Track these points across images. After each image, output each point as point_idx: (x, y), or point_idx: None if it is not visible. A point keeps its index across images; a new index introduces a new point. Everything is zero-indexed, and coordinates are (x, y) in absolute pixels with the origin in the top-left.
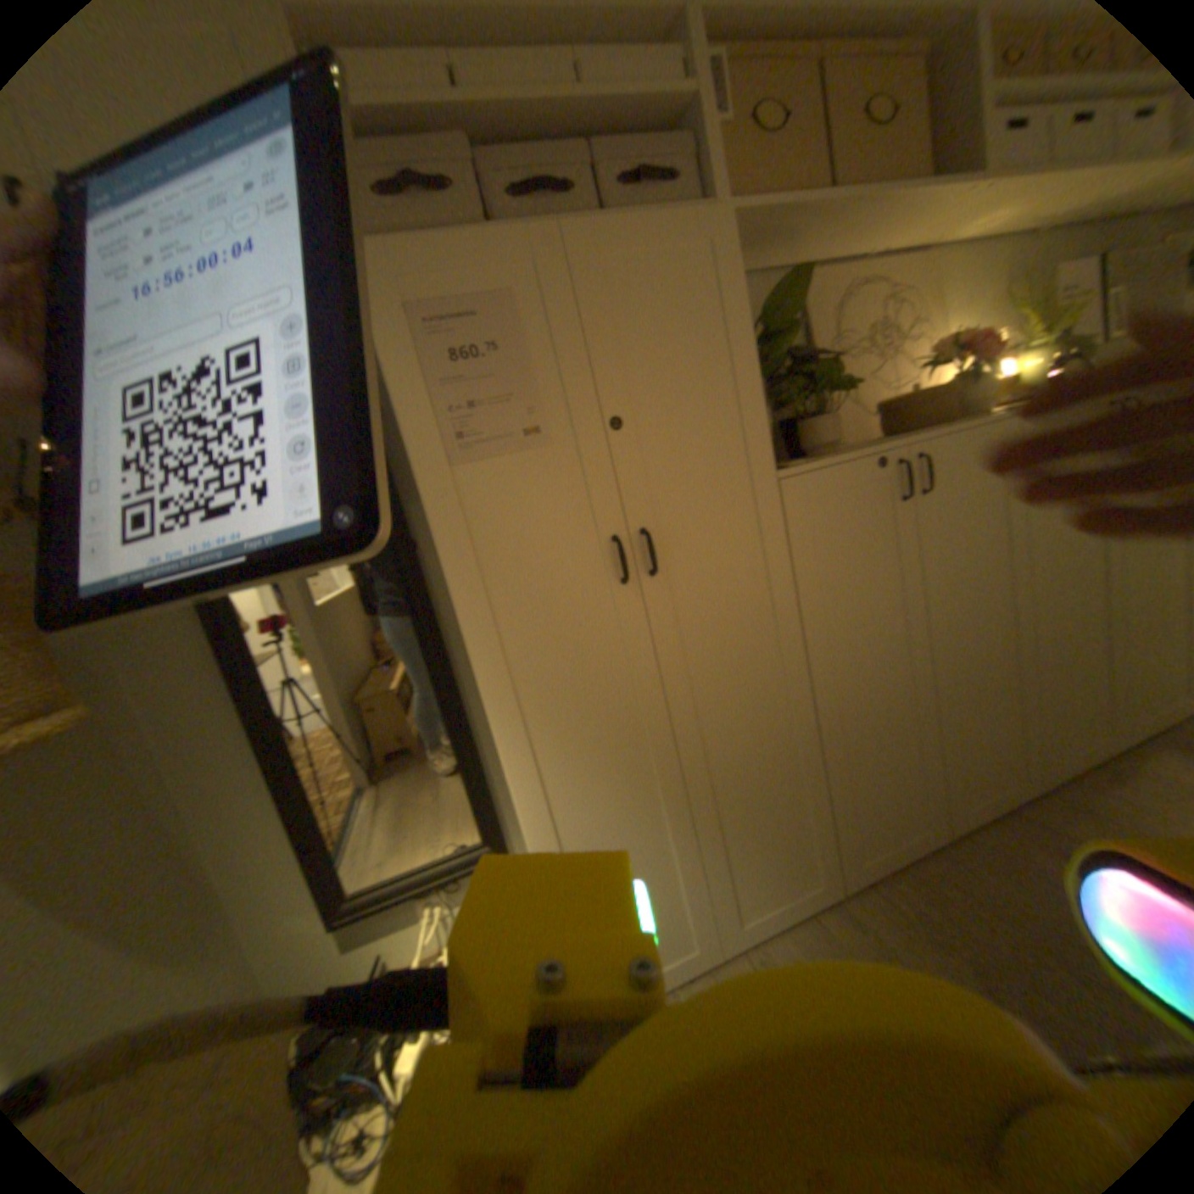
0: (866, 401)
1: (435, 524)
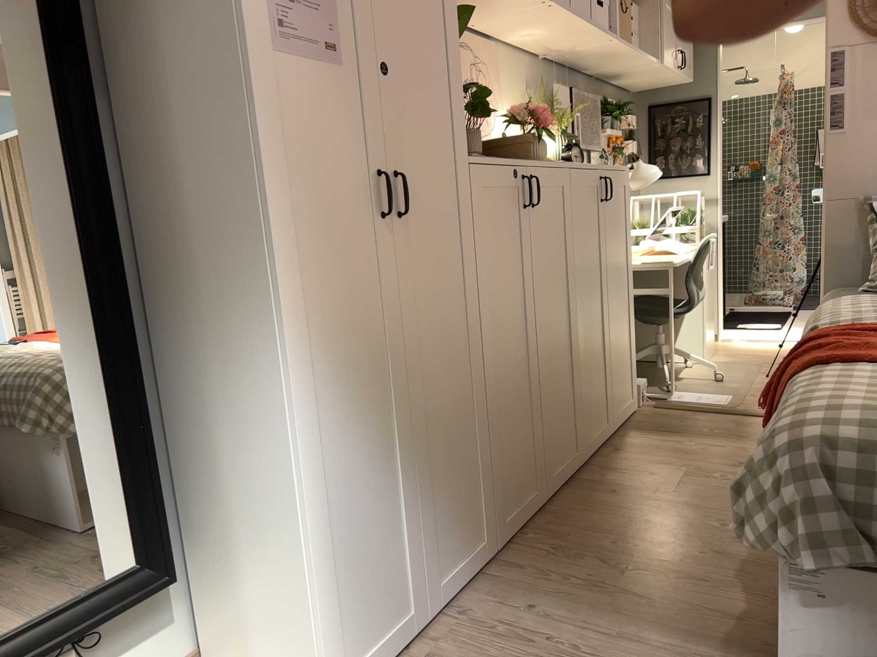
0: None
1: (259, 103)
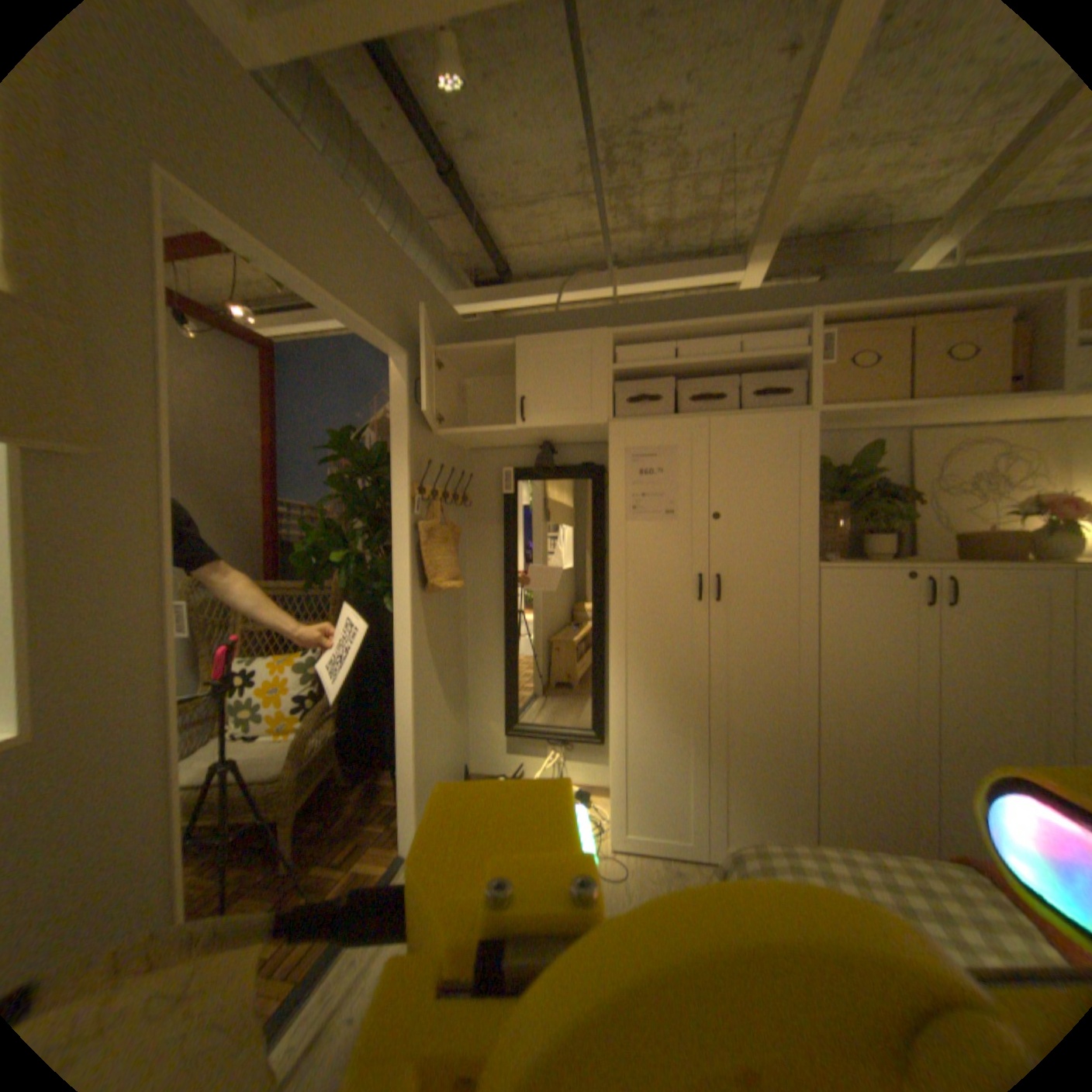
0: (956, 530)
1: (609, 545)
